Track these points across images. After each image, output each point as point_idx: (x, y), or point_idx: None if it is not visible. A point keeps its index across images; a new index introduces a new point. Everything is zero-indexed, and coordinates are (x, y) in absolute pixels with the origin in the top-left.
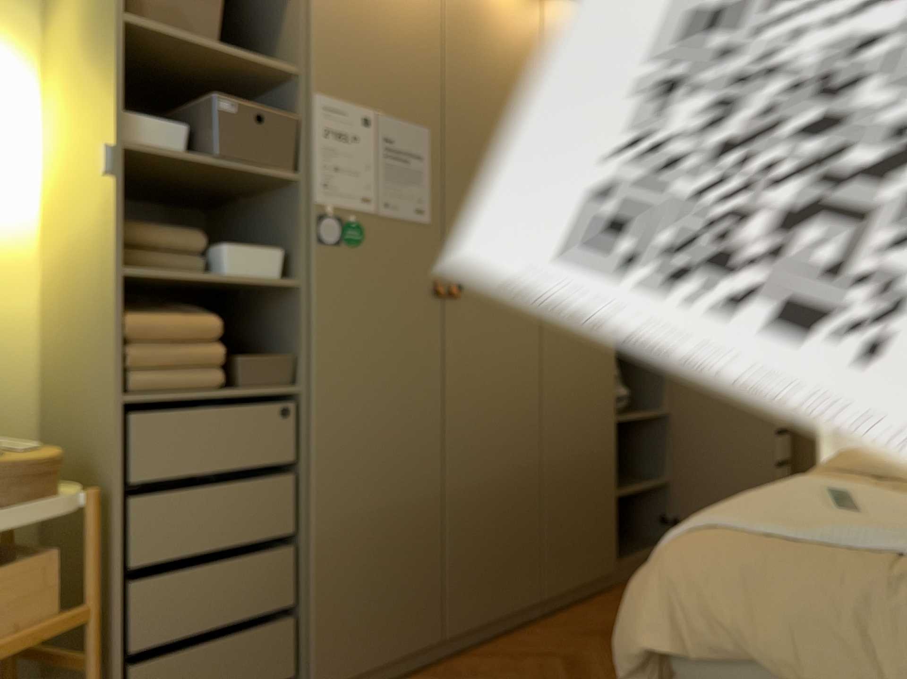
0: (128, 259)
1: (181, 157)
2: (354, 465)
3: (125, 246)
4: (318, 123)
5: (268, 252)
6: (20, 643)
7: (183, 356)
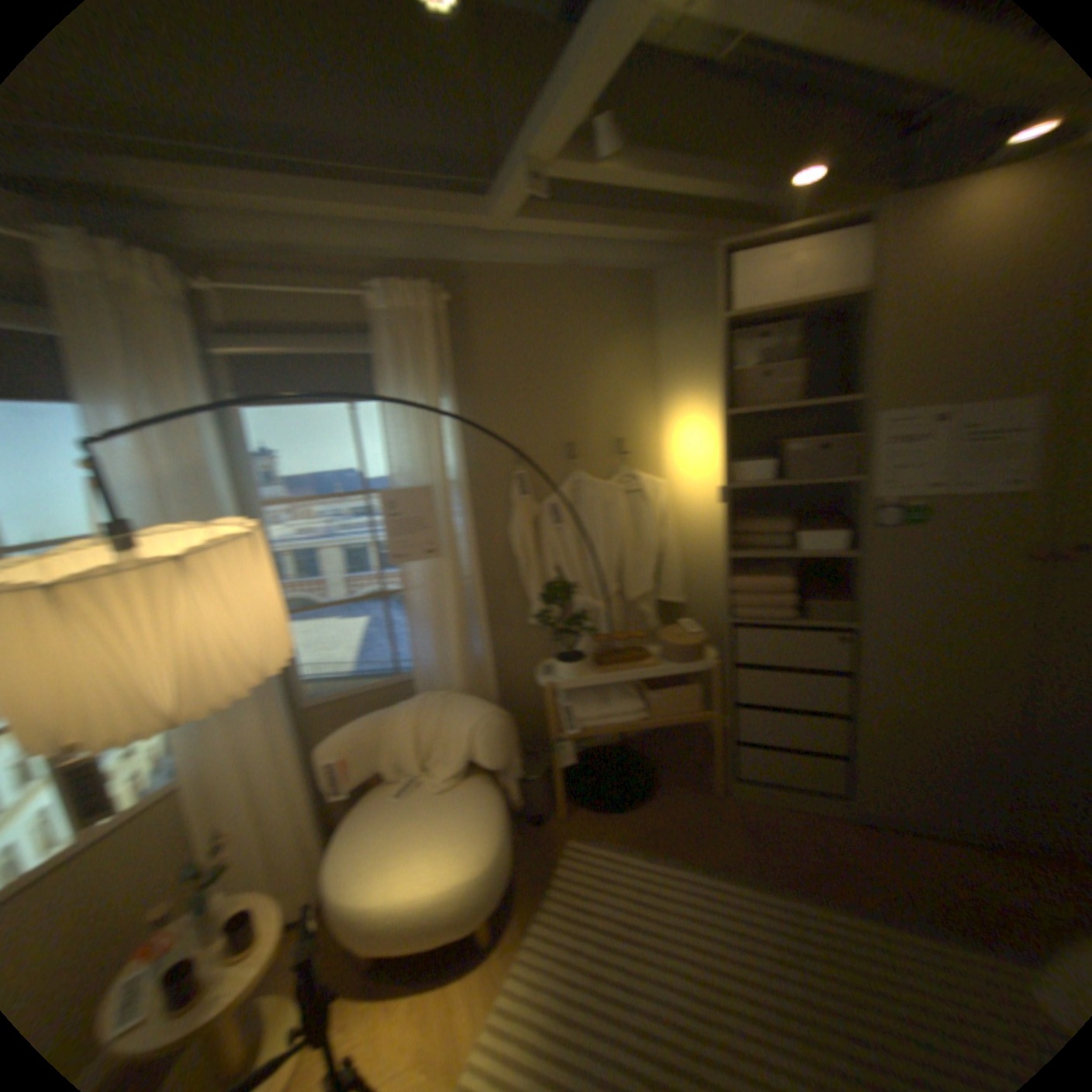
0: (745, 541)
1: (772, 481)
2: (911, 685)
3: (744, 533)
4: (883, 434)
5: (841, 531)
6: (685, 720)
7: (770, 601)
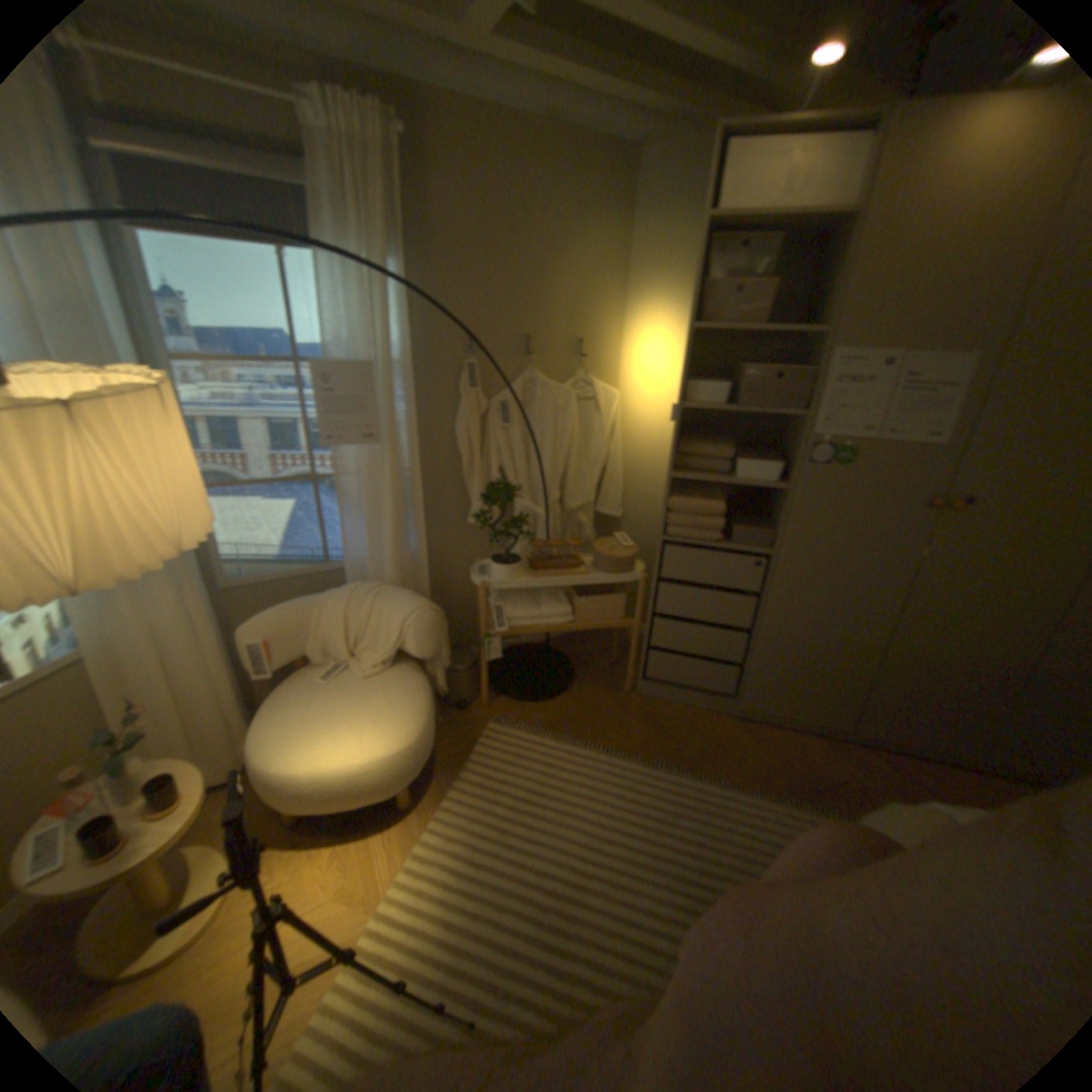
0: (688, 463)
1: (725, 405)
2: (806, 608)
3: (689, 454)
4: (836, 371)
5: (778, 462)
6: (607, 625)
7: (701, 523)
